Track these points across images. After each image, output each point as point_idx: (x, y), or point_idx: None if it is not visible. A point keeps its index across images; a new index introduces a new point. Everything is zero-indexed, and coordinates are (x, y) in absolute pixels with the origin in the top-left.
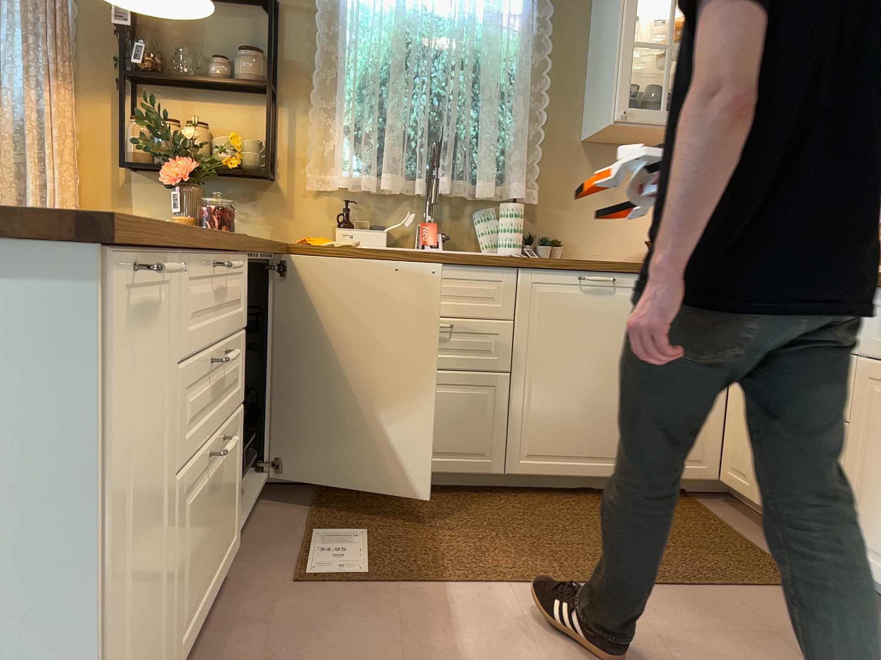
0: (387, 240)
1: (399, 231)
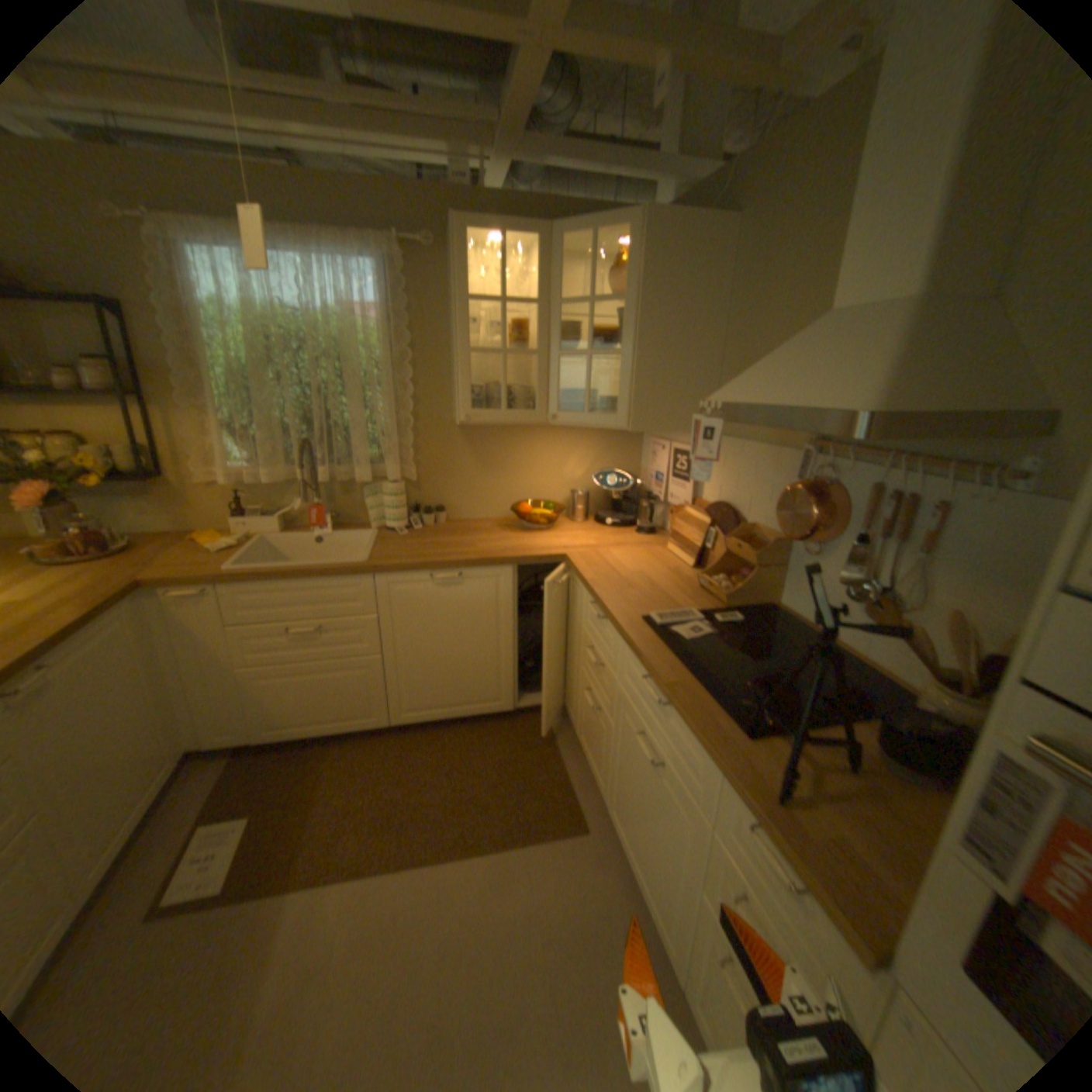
0: (281, 523)
1: (295, 510)
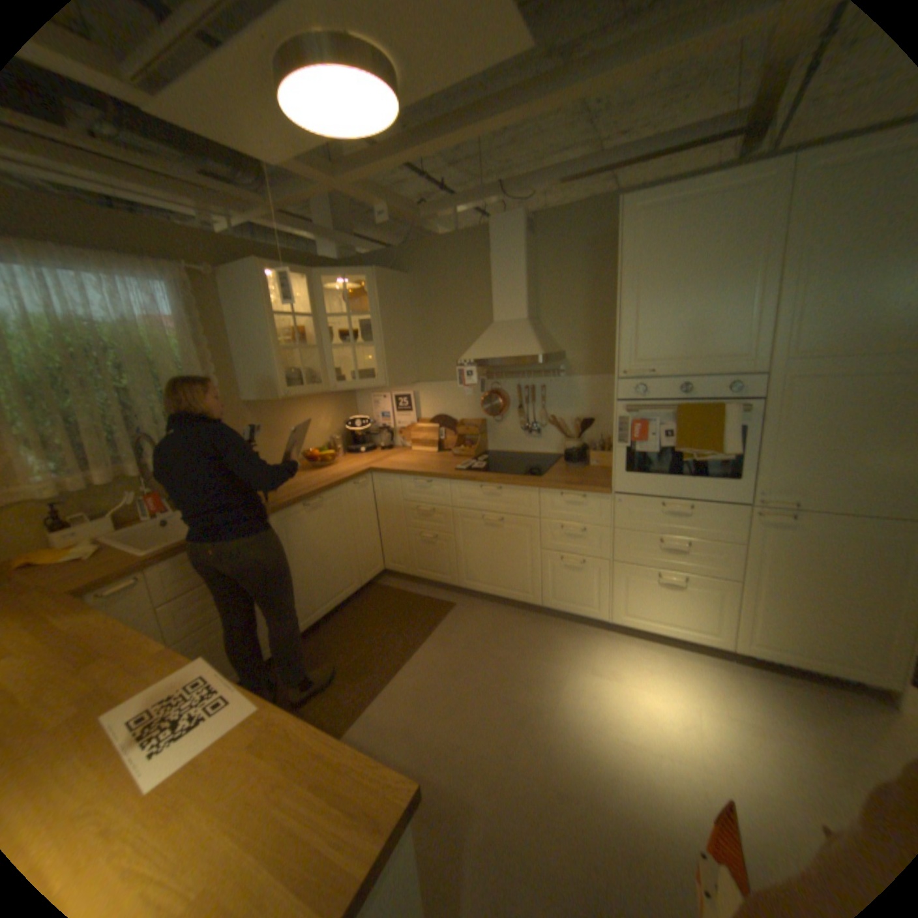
0: (109, 525)
1: (113, 512)
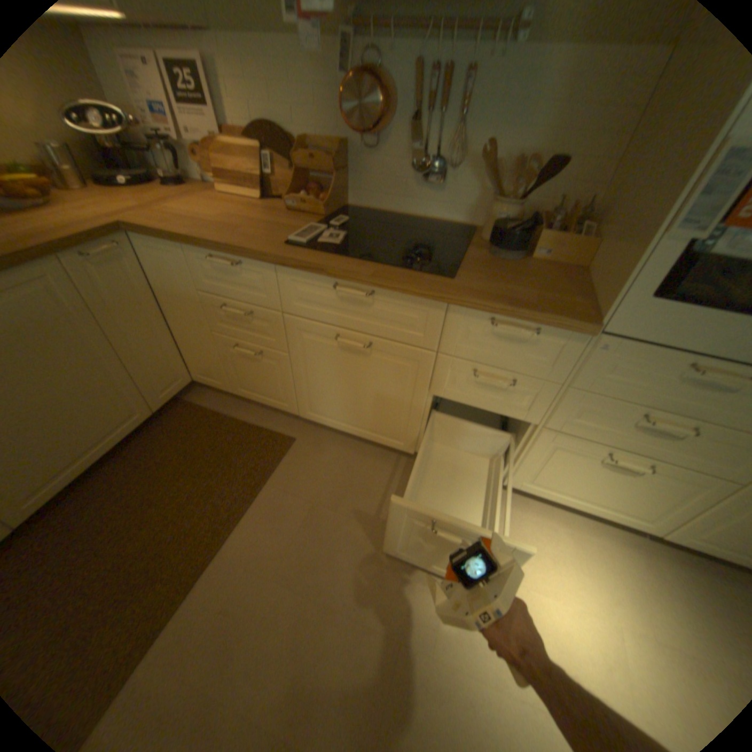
0: None
1: None
